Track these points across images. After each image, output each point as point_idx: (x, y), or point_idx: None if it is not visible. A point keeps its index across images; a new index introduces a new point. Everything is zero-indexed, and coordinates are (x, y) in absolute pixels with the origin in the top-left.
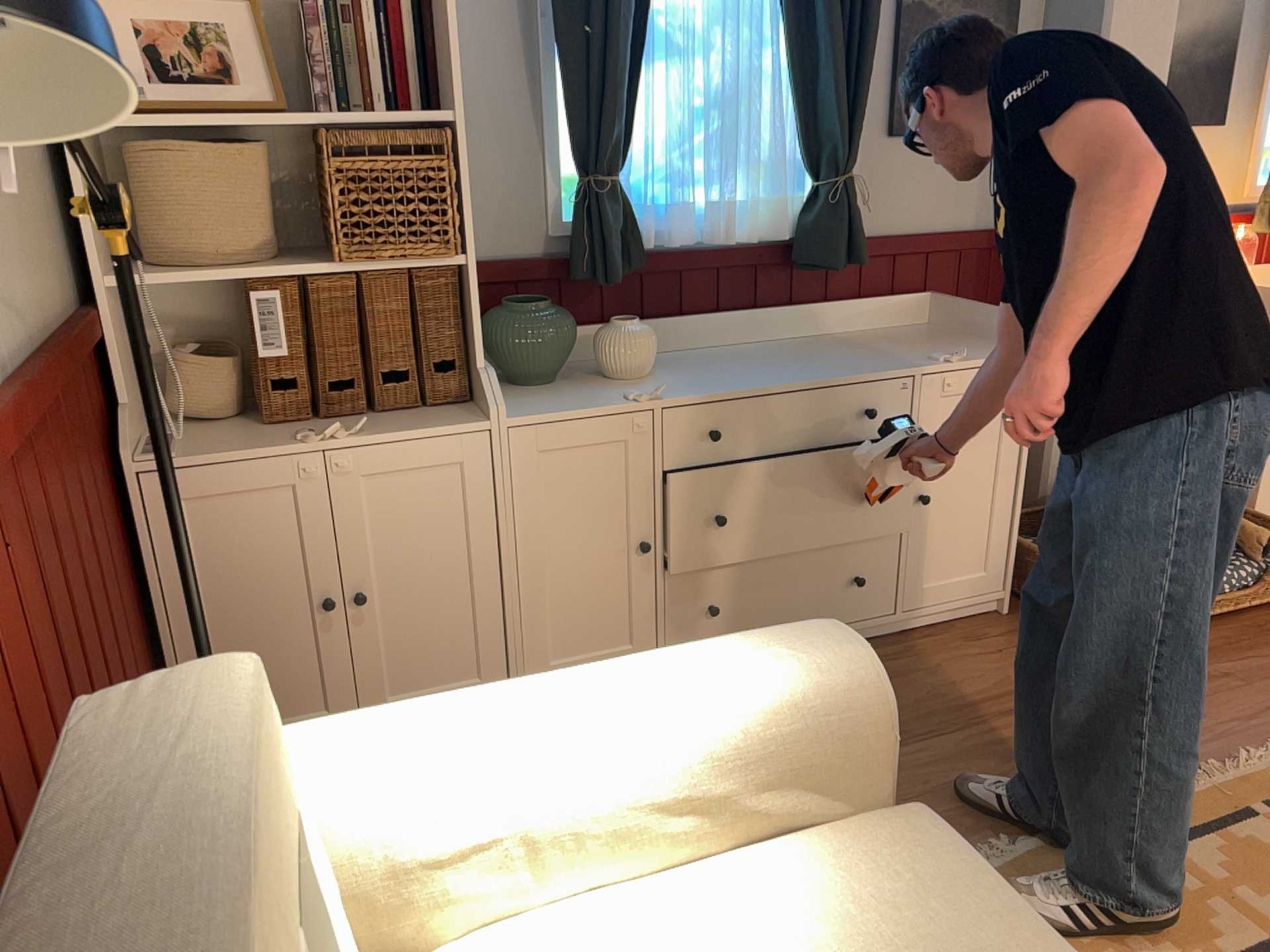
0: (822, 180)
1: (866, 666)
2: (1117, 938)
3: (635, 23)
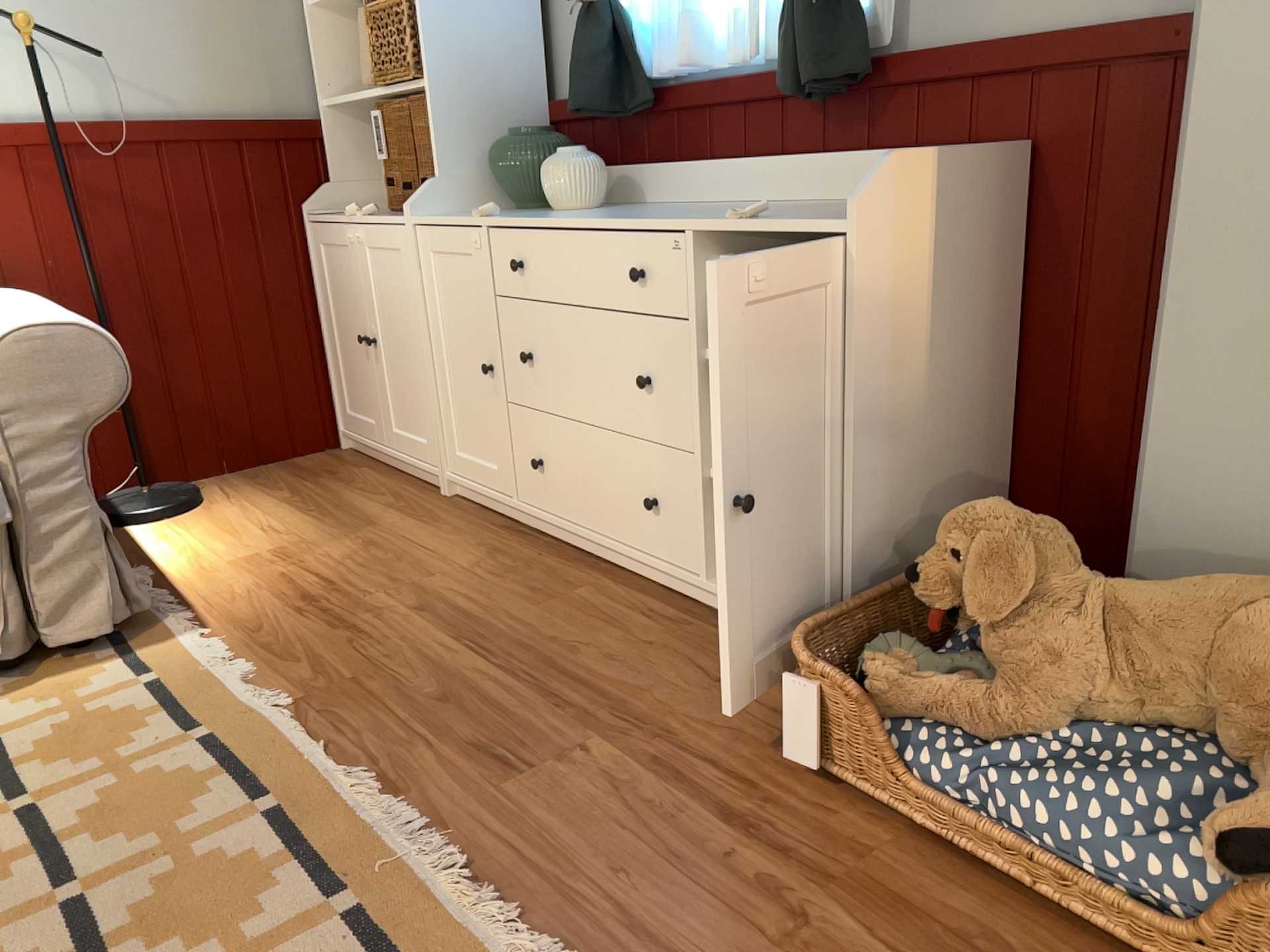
0: None
1: (7, 334)
2: (123, 768)
3: None
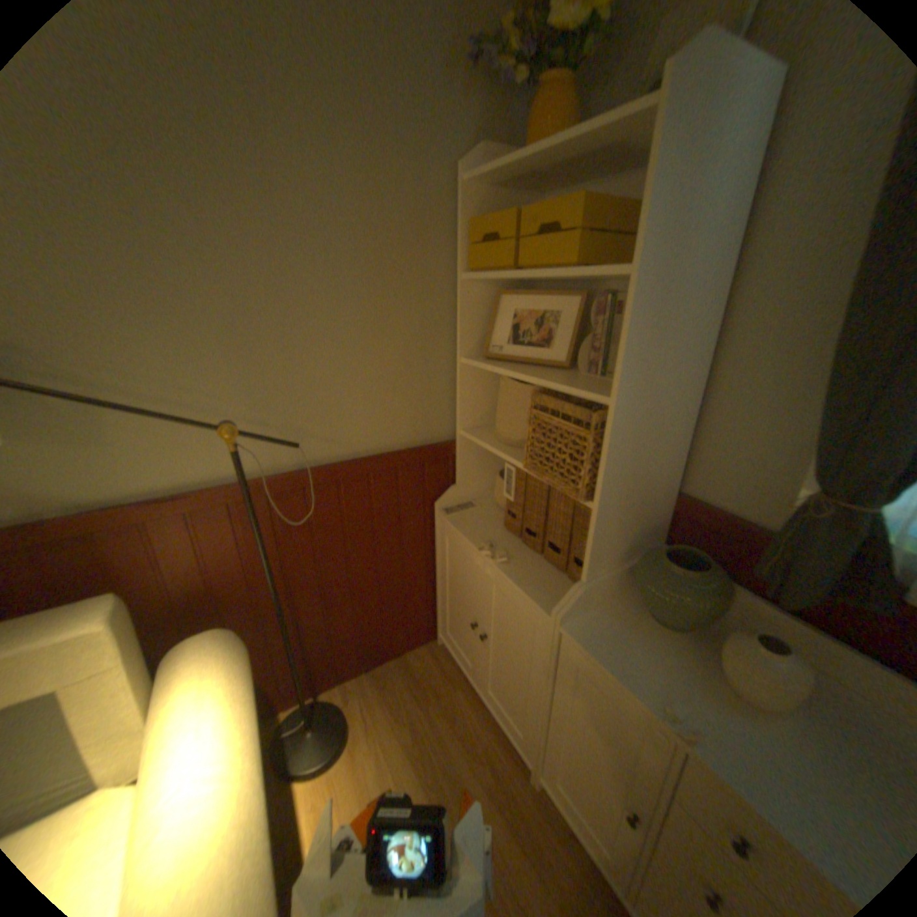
0: None
1: None
2: None
3: None
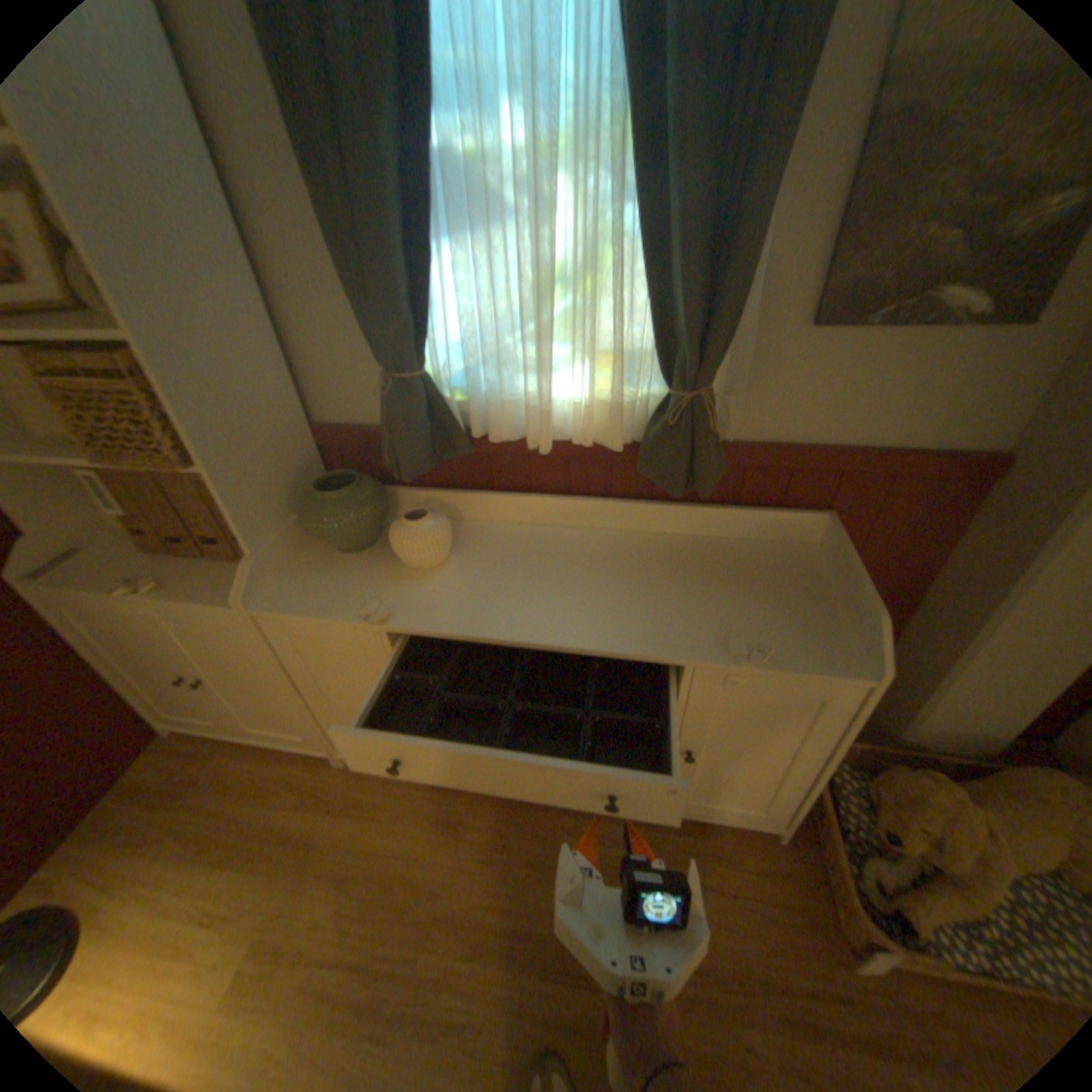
0: (676, 384)
1: None
2: None
3: (406, 181)
